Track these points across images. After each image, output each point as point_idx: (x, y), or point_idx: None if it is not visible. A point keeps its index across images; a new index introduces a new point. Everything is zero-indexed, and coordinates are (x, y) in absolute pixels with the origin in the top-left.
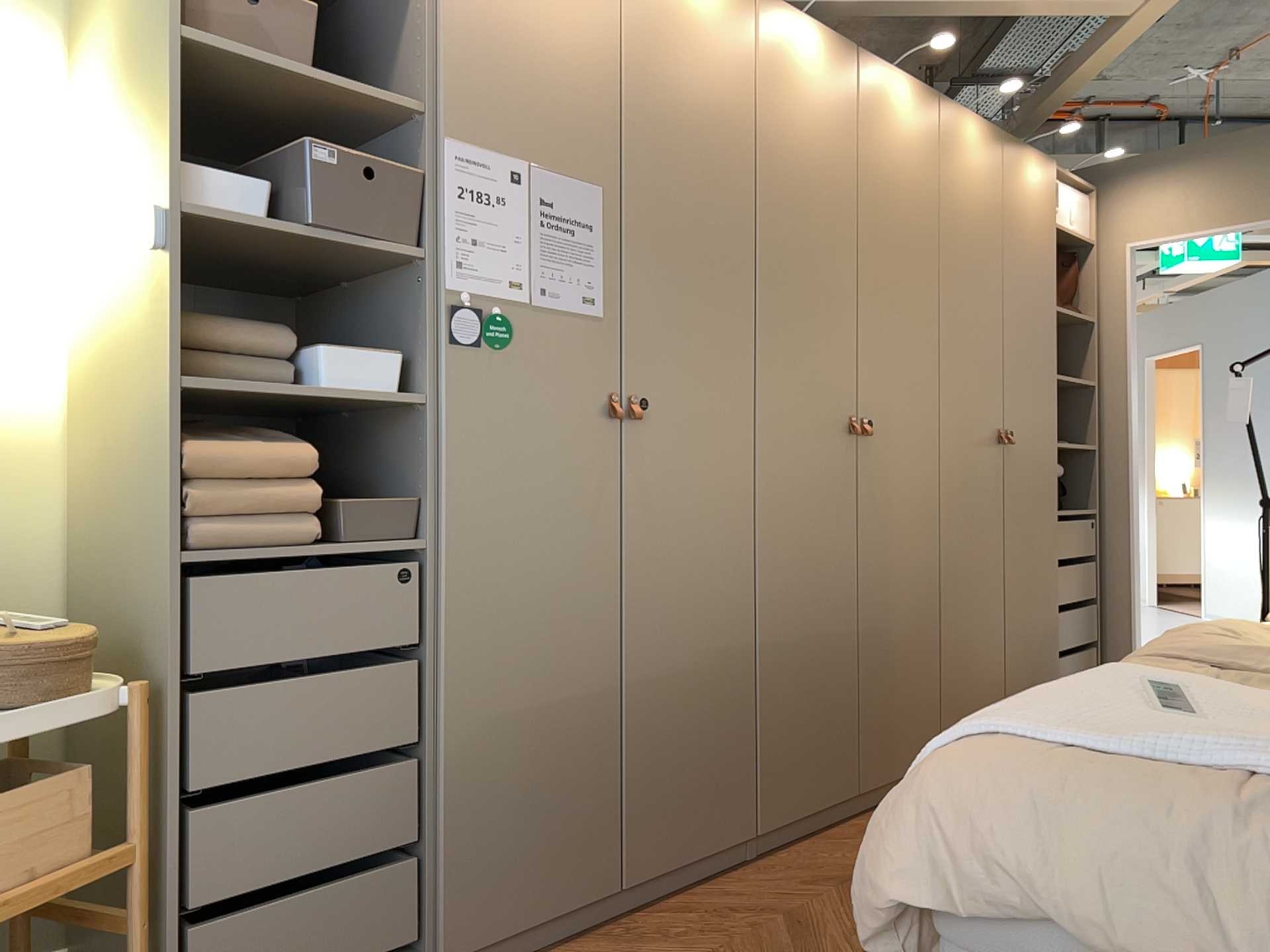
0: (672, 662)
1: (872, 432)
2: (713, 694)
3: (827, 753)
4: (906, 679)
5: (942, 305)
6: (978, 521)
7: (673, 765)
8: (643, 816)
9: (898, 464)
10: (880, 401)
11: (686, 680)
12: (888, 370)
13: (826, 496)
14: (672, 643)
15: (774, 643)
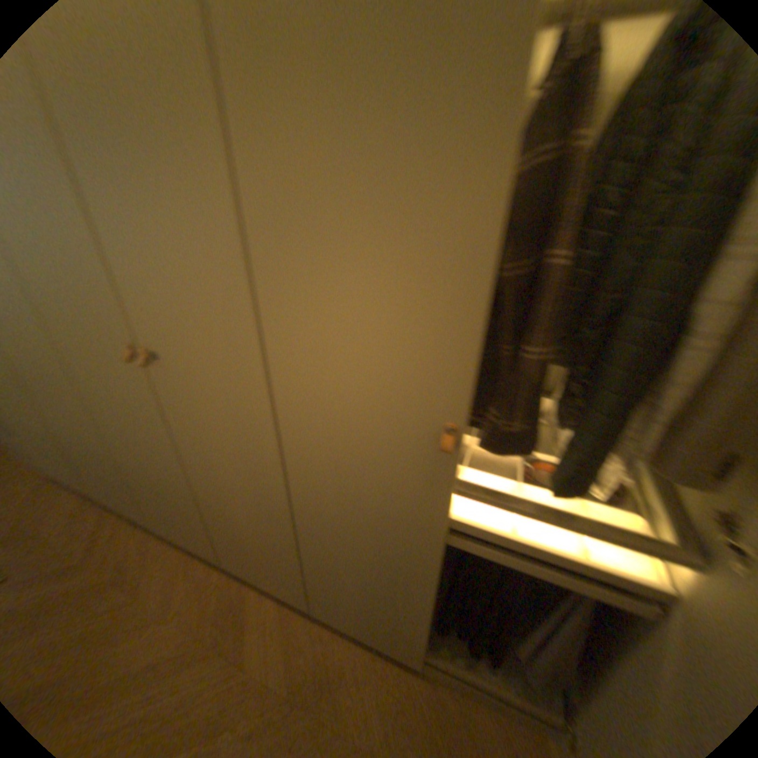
0: (65, 441)
1: (153, 366)
2: (93, 465)
3: (182, 536)
4: (252, 553)
5: (237, 198)
6: (364, 511)
7: (87, 478)
8: (84, 486)
9: (198, 405)
10: (154, 338)
11: (76, 452)
12: (154, 306)
13: (122, 403)
14: (60, 433)
15: (119, 465)
